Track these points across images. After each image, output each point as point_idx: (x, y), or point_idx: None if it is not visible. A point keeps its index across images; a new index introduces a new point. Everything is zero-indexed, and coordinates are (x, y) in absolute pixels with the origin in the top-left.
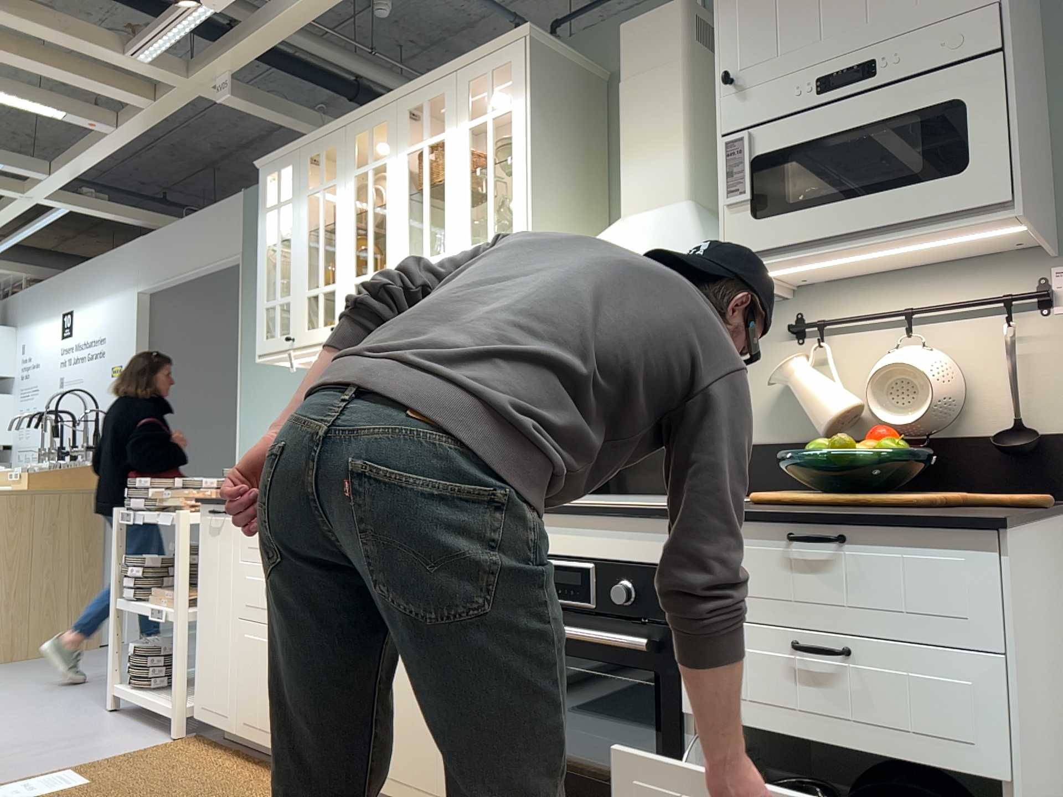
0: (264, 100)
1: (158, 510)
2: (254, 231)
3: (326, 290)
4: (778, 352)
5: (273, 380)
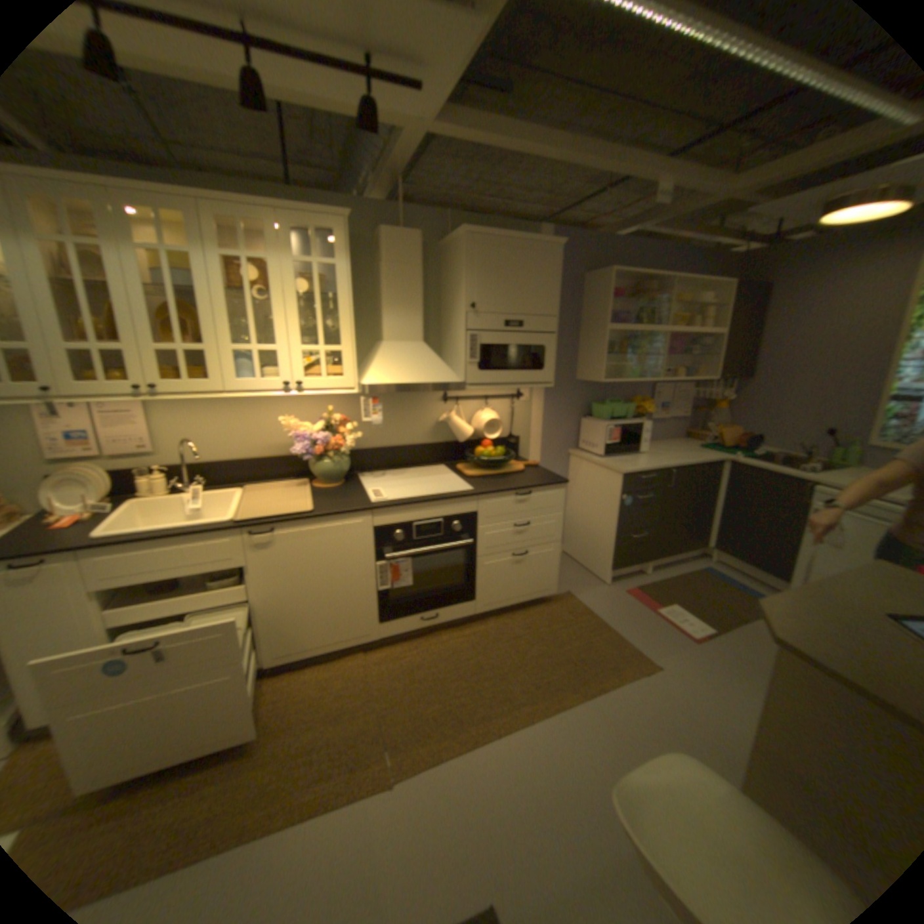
0: None
1: None
2: None
3: (110, 348)
4: (438, 406)
5: None
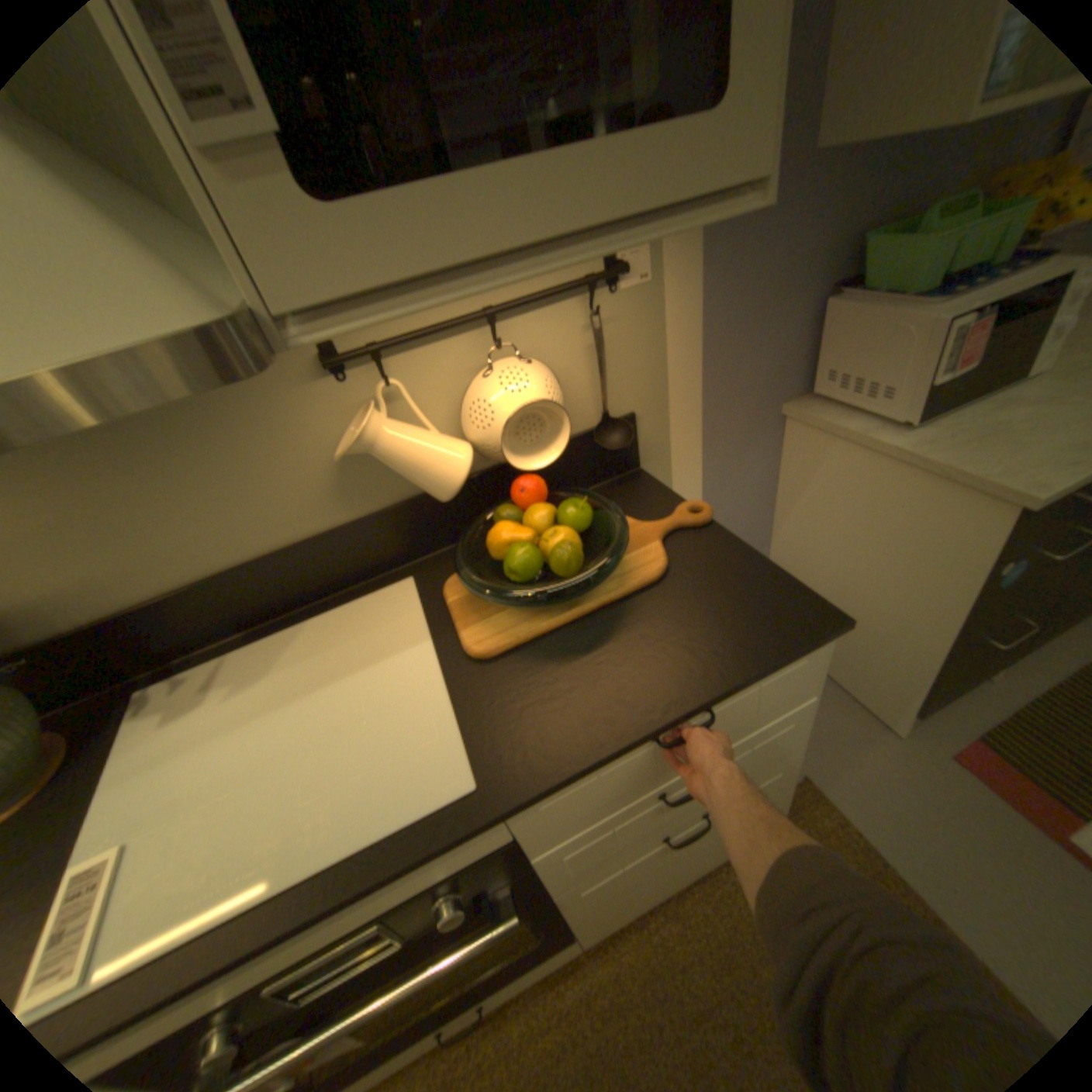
0: None
1: None
2: None
3: None
4: (313, 399)
5: None
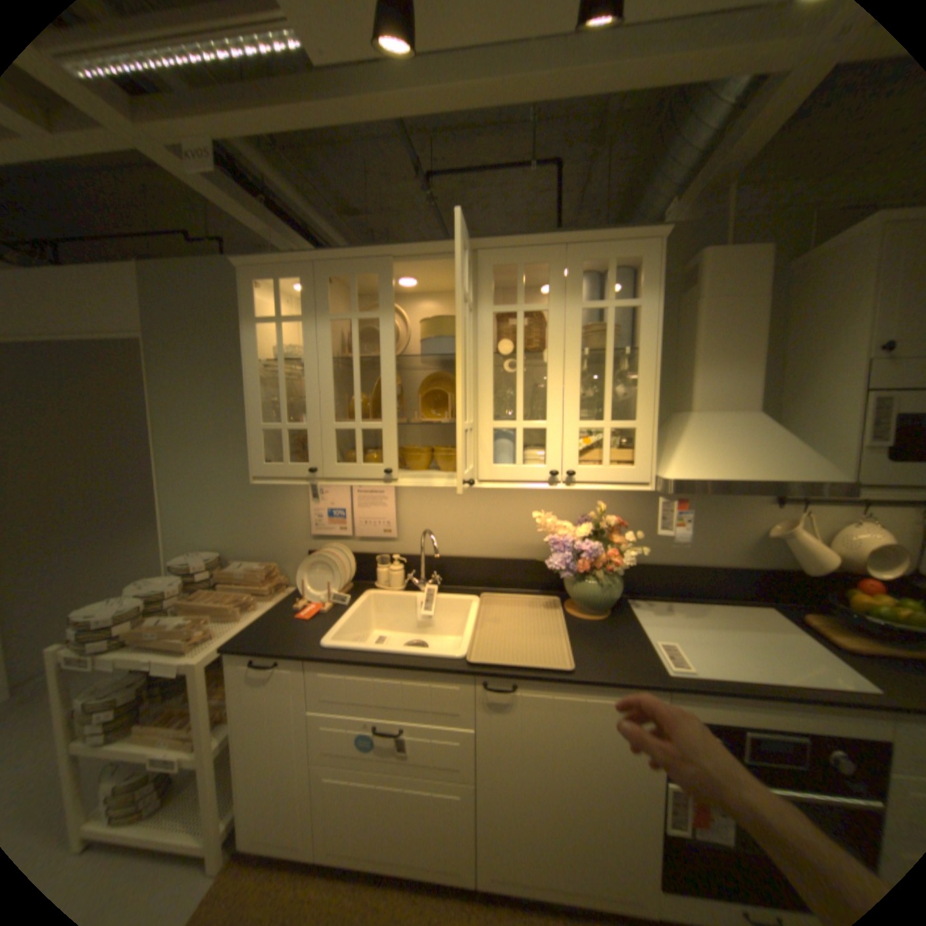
0: (217, 177)
1: (136, 653)
2: (158, 310)
3: (369, 428)
4: (766, 512)
5: (208, 469)
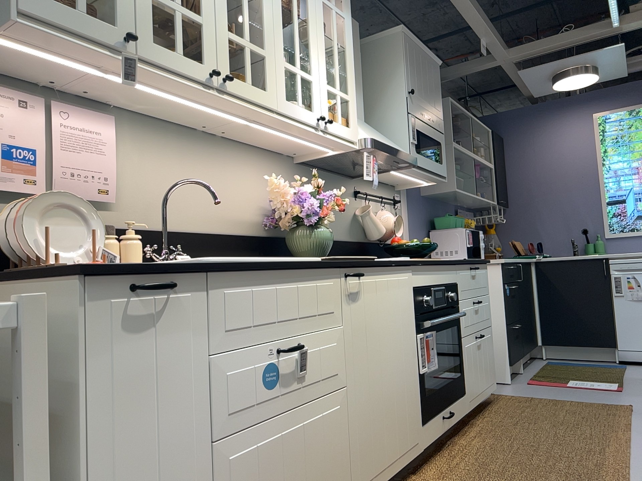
0: None
1: None
2: None
3: (188, 16)
4: (352, 201)
5: None
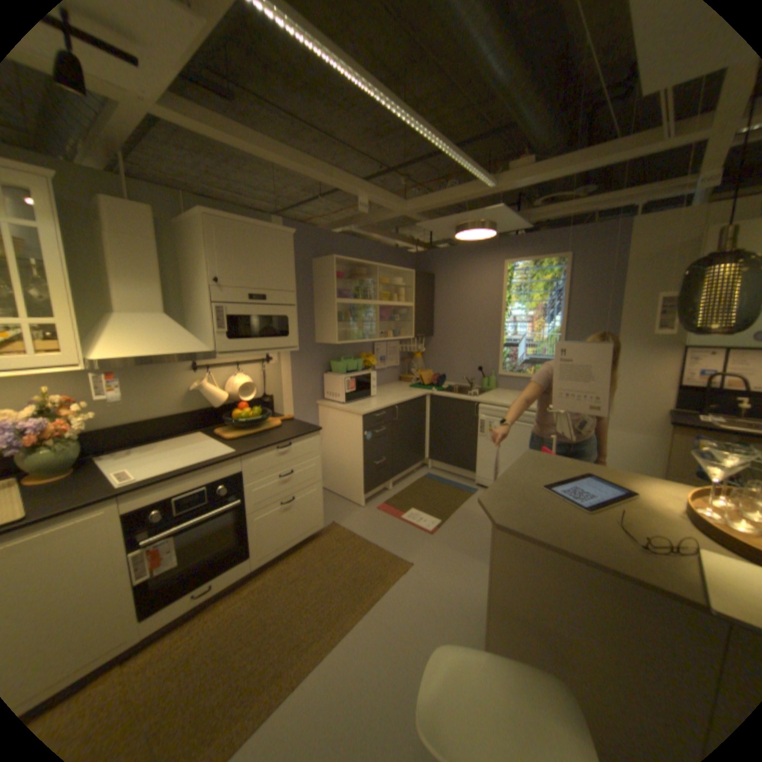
0: None
1: None
2: None
3: None
4: (187, 375)
5: None
